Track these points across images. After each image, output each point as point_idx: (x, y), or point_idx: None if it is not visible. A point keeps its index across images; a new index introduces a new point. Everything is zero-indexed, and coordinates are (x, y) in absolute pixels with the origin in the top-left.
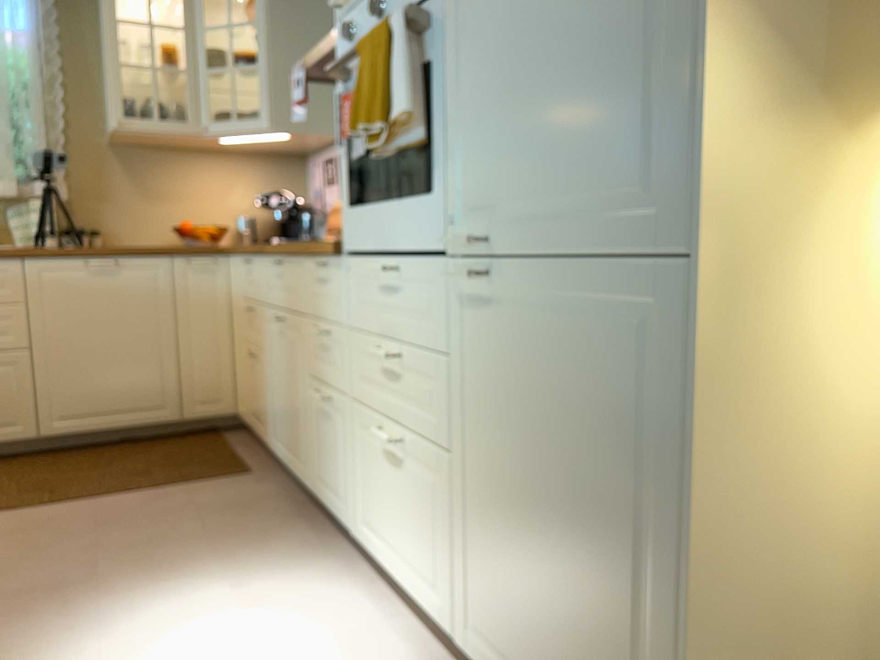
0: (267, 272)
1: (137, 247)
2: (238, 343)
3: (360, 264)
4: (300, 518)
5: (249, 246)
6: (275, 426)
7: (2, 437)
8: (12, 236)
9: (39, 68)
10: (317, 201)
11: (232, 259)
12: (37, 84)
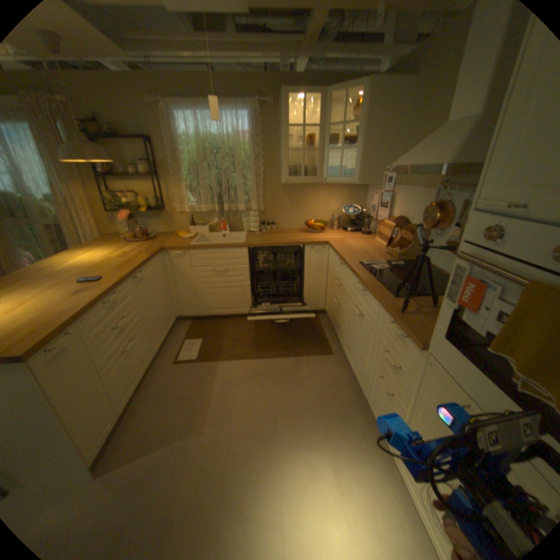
0: (354, 282)
1: (289, 229)
2: (330, 287)
3: (444, 376)
4: (358, 406)
5: (336, 231)
6: (347, 346)
7: (241, 312)
8: (243, 226)
9: (254, 150)
10: (372, 212)
11: (331, 251)
12: (253, 160)
